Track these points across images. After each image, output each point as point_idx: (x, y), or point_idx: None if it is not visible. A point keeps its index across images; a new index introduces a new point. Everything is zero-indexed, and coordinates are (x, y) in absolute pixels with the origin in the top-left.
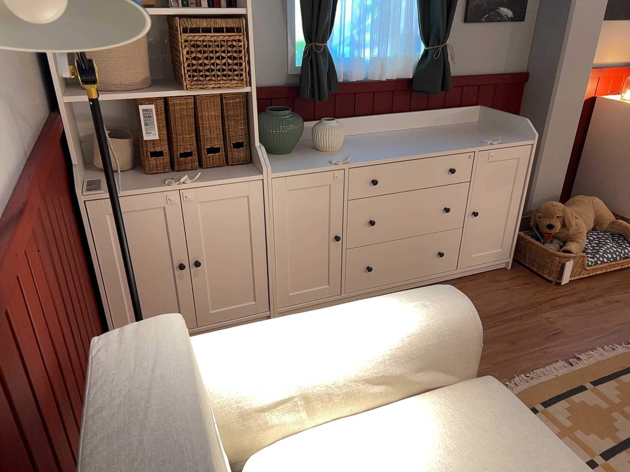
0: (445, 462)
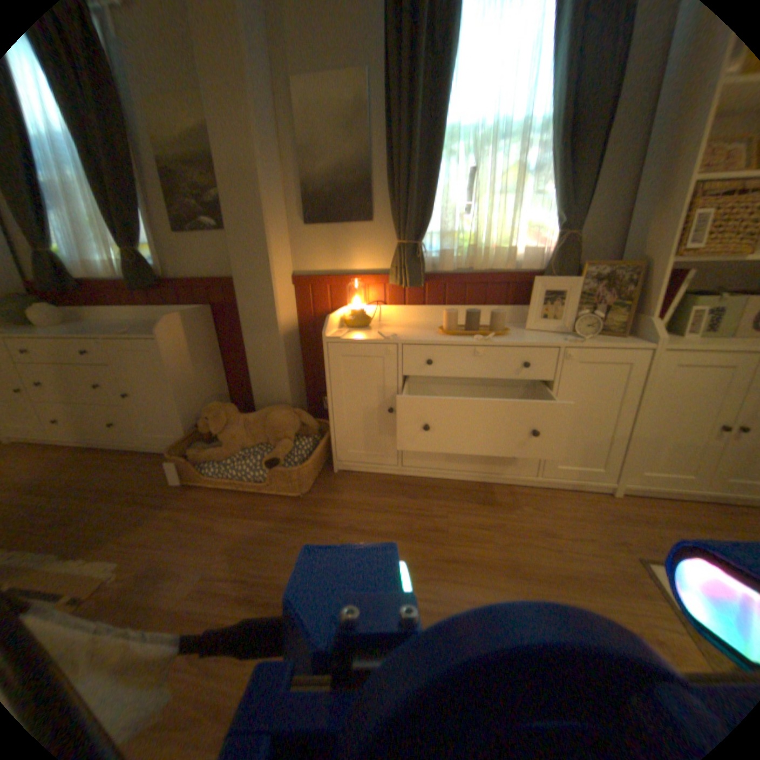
0: None
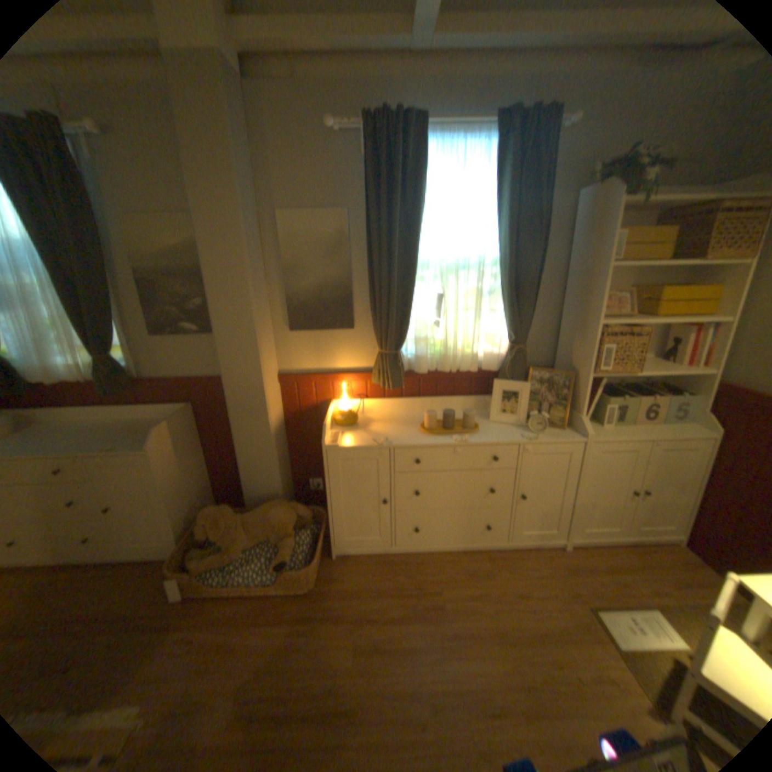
0: None
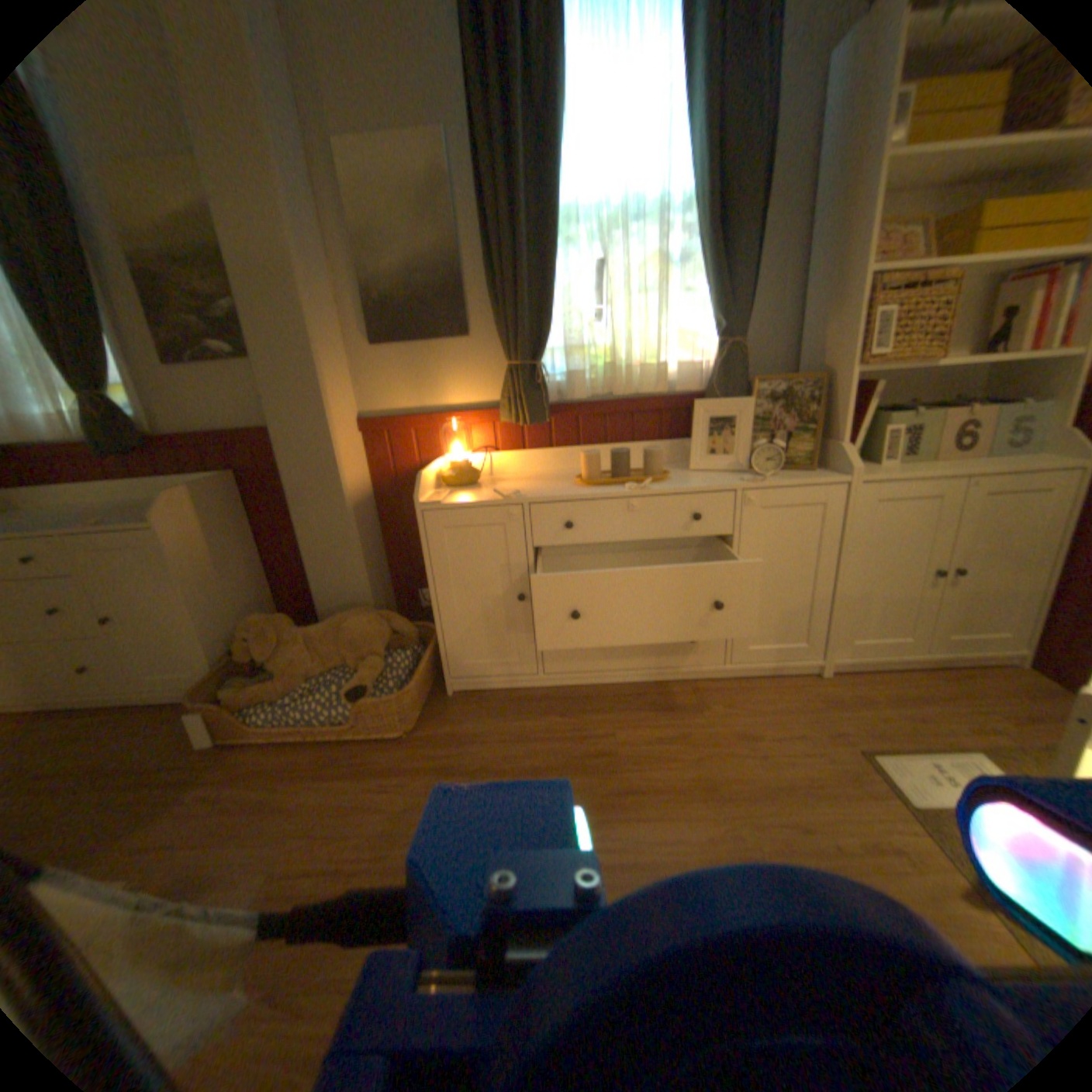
0: None
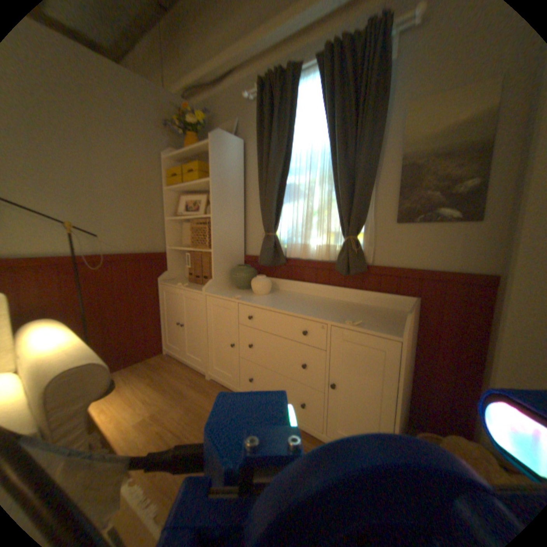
0: None
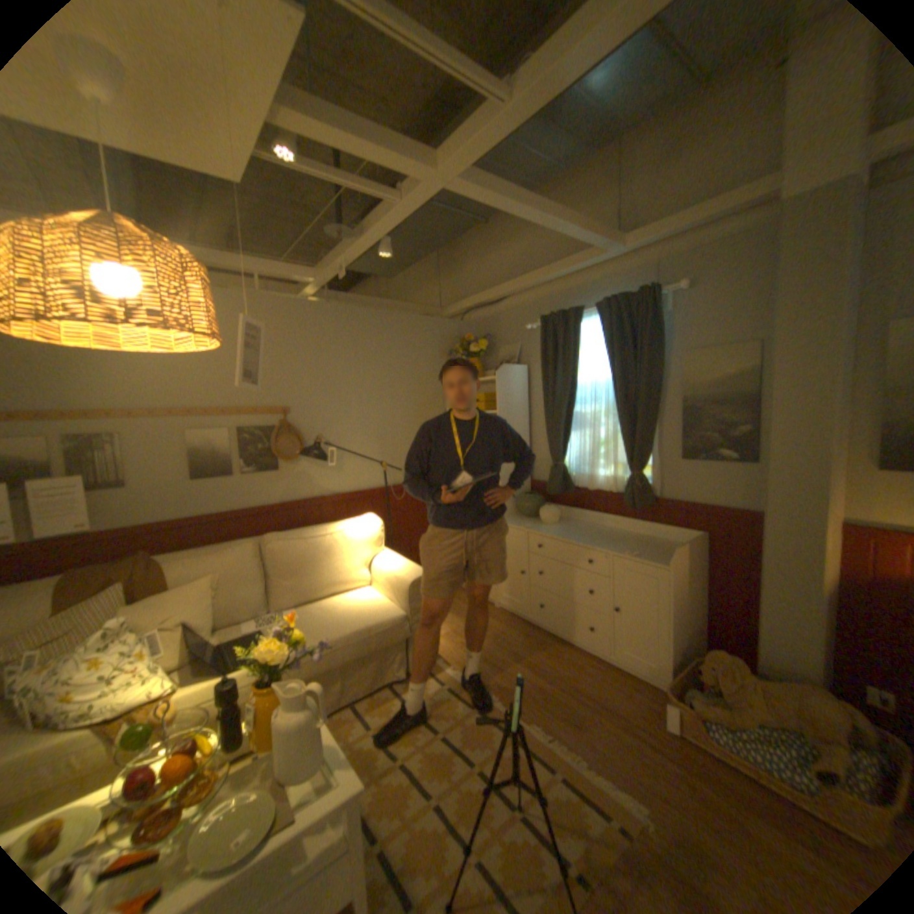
0: (356, 607)
